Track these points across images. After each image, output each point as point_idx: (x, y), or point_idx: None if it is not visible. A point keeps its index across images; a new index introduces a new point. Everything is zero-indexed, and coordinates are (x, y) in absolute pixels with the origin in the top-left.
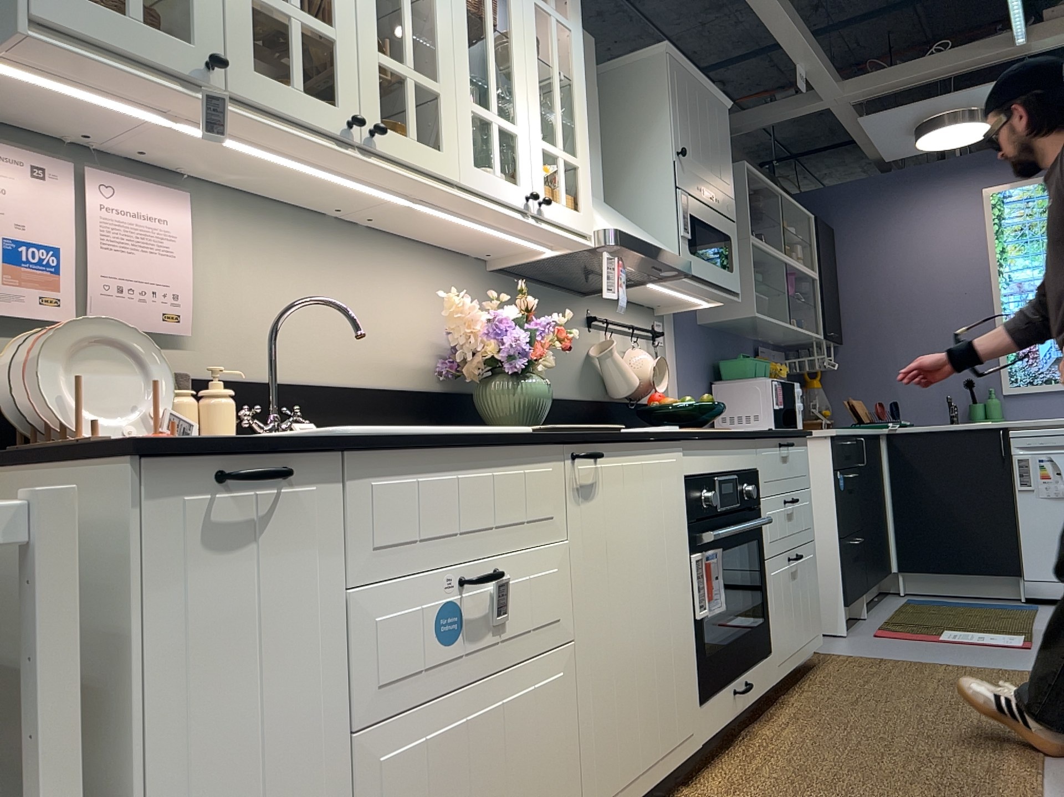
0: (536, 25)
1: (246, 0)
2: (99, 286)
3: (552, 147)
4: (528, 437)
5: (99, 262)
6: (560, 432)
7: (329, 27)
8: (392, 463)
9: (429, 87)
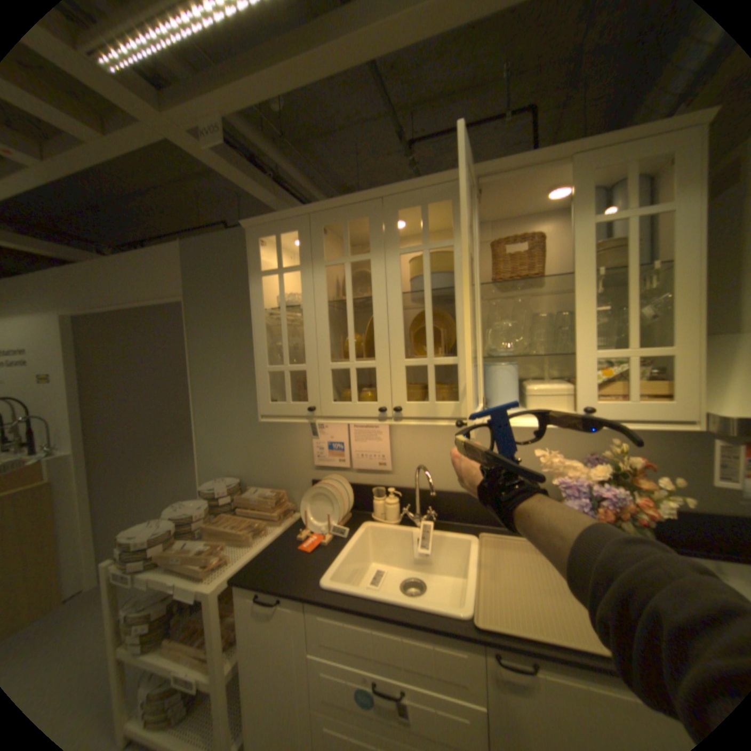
0: (595, 244)
1: (329, 372)
2: (355, 455)
3: (616, 352)
4: (434, 631)
5: (354, 446)
6: (498, 631)
7: (372, 362)
8: (330, 613)
9: (447, 363)
